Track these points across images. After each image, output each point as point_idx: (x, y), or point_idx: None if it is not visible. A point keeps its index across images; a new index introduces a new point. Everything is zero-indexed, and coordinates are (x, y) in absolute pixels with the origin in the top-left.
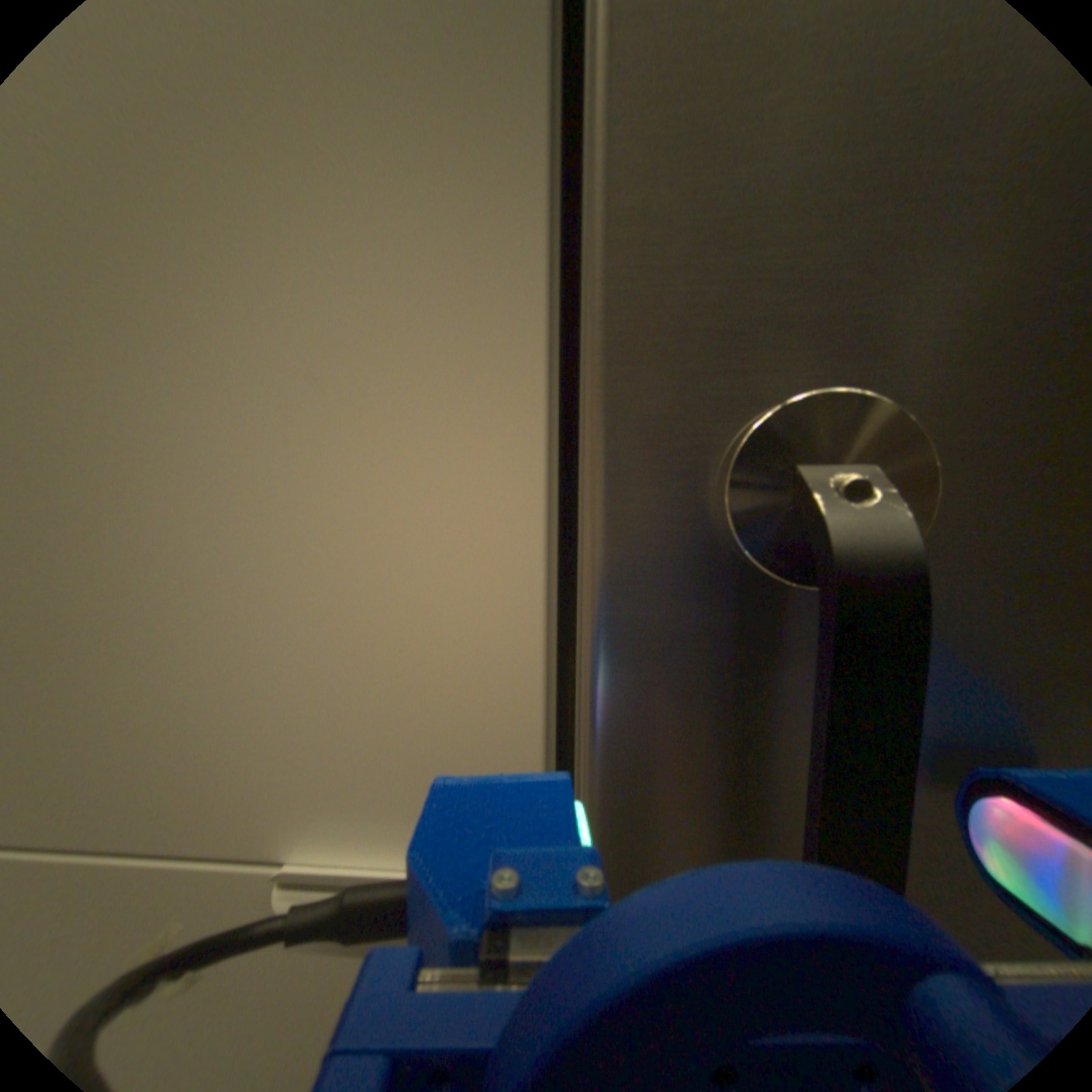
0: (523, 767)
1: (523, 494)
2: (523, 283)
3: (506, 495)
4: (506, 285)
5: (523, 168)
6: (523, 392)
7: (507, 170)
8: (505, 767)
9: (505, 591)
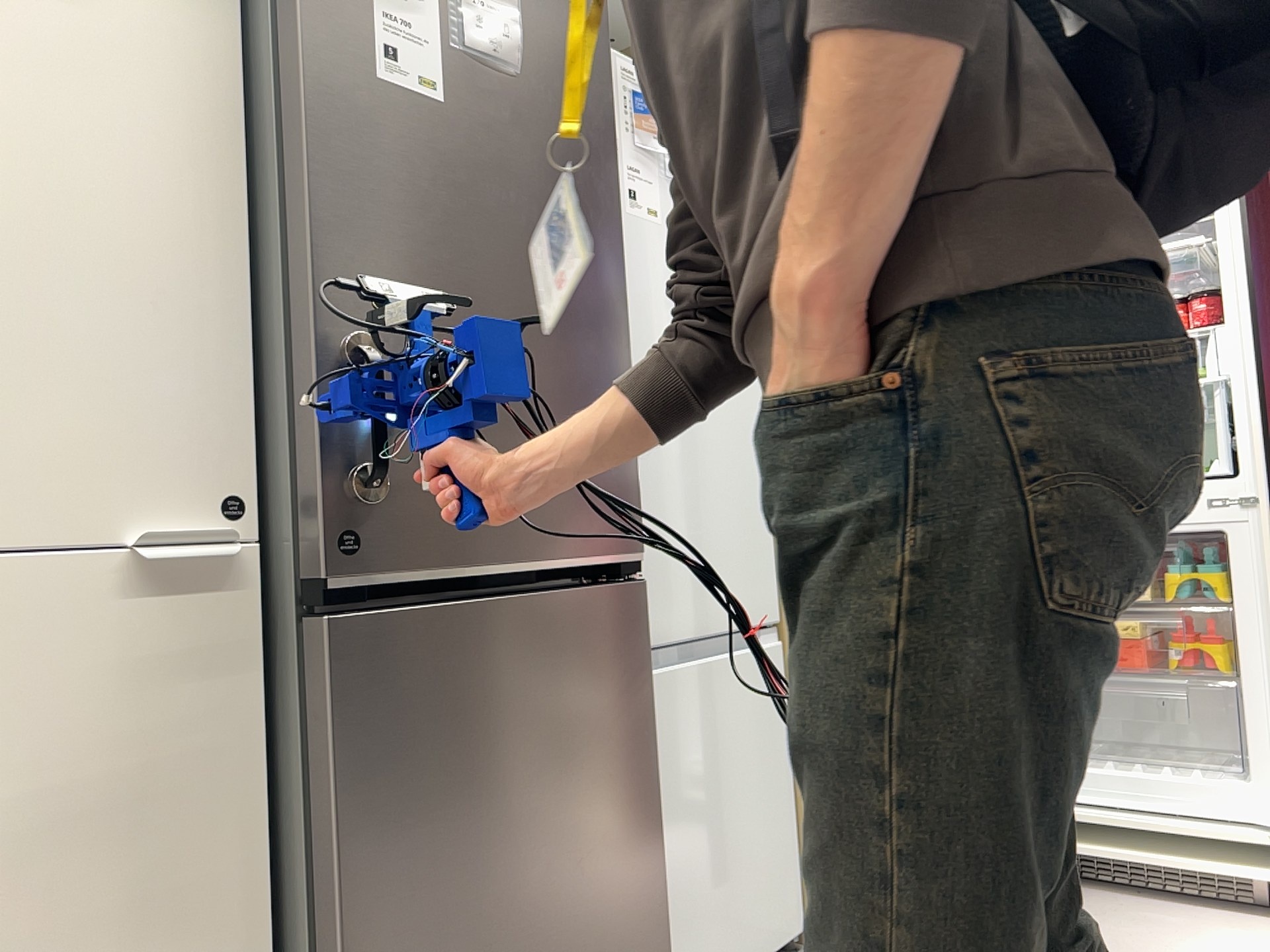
0: (236, 493)
1: (232, 368)
2: (229, 286)
3: (225, 368)
4: (223, 285)
5: (228, 245)
6: (231, 327)
7: (222, 245)
8: (228, 493)
9: (226, 410)
